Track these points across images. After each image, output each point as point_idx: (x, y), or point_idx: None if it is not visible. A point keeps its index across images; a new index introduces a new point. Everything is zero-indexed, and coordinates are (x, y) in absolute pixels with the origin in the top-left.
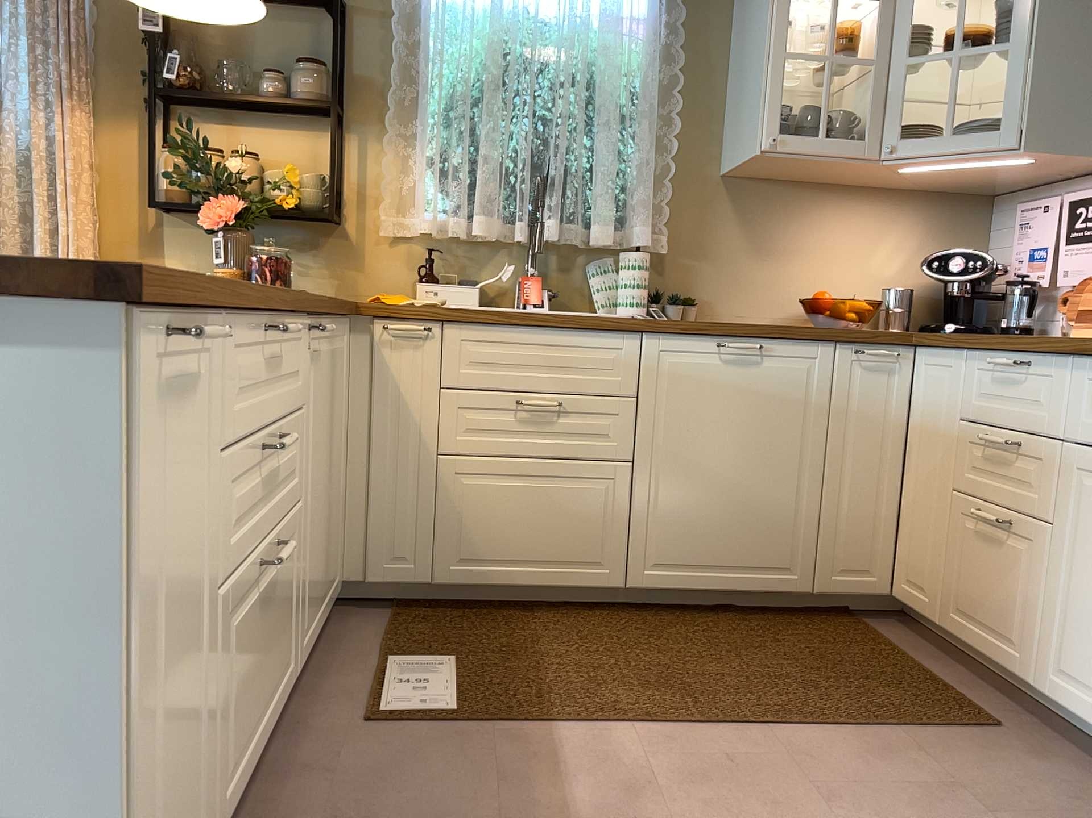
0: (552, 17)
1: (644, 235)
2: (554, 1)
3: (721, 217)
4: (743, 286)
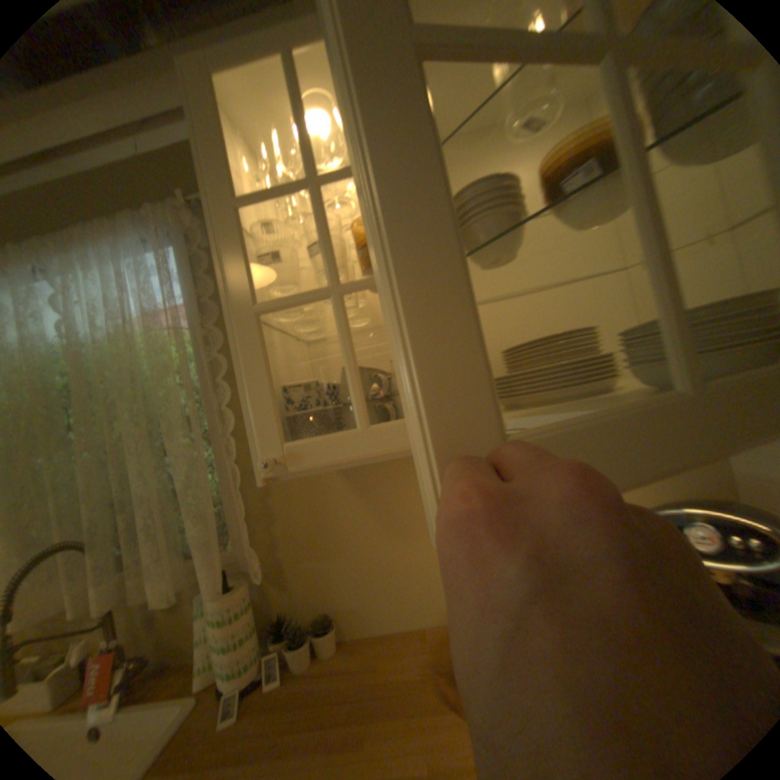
0: (82, 341)
1: (208, 588)
2: (78, 324)
3: (335, 505)
4: (387, 584)
